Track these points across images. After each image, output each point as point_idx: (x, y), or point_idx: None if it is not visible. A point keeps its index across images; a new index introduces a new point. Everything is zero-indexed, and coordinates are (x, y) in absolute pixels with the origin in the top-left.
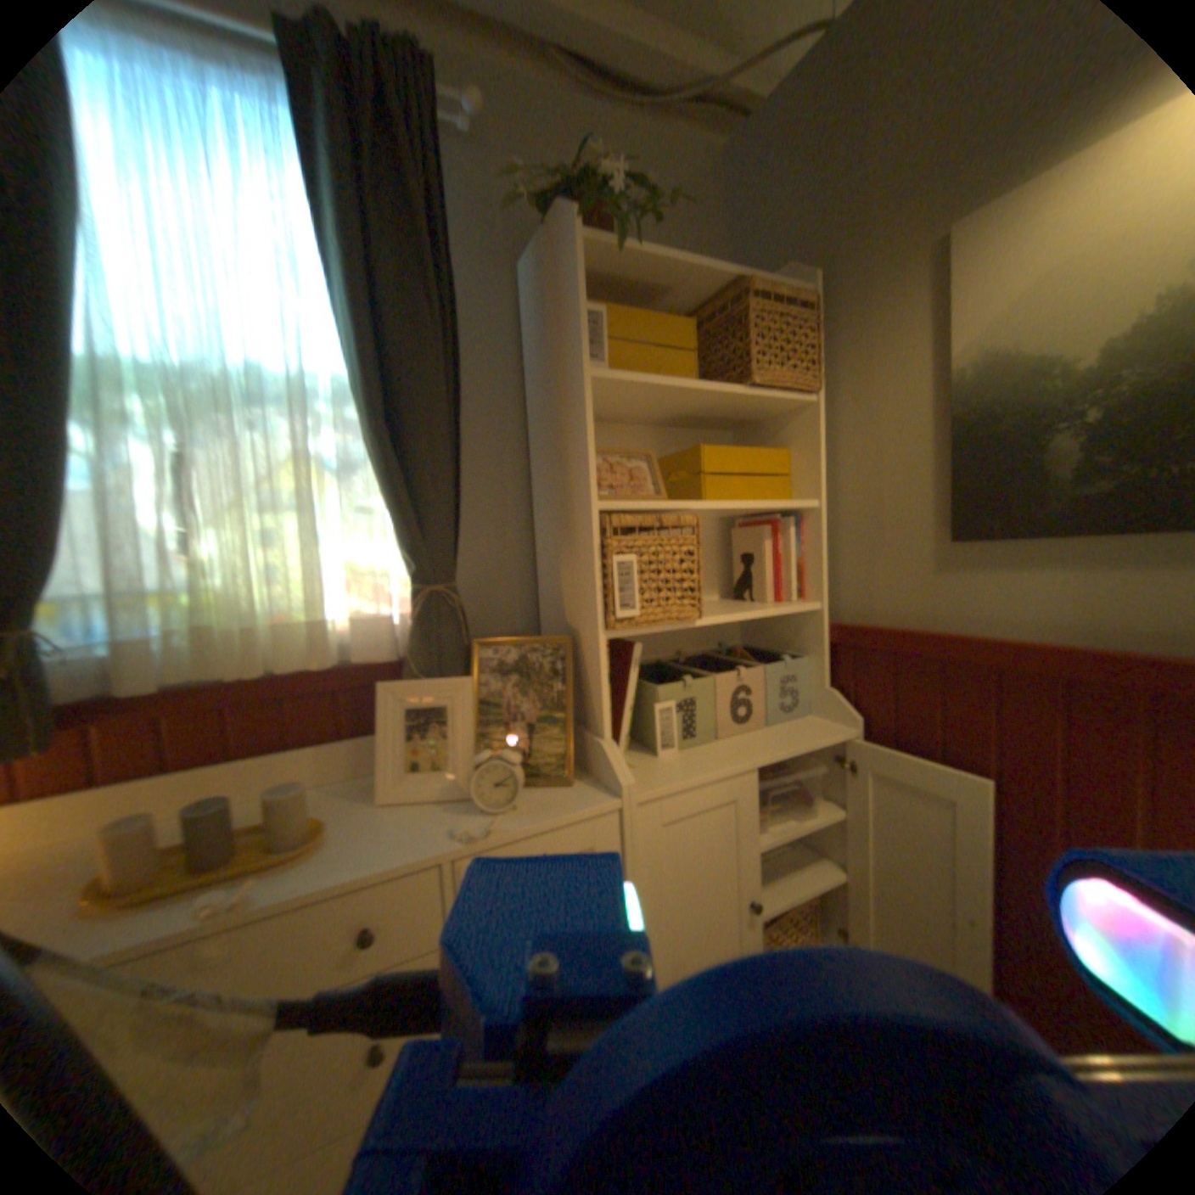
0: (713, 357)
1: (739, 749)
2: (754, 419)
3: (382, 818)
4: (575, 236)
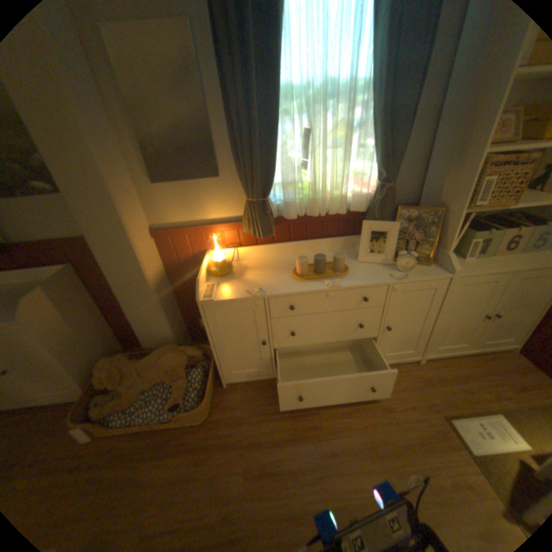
0: None
1: (506, 262)
2: None
3: (361, 266)
4: None
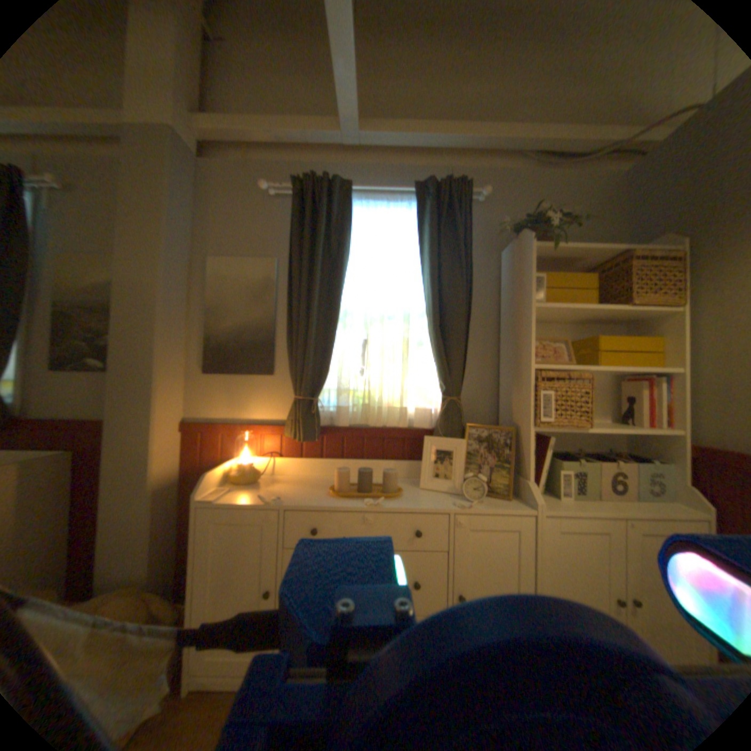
0: (610, 289)
1: (615, 507)
2: (640, 319)
3: (423, 494)
4: (531, 246)
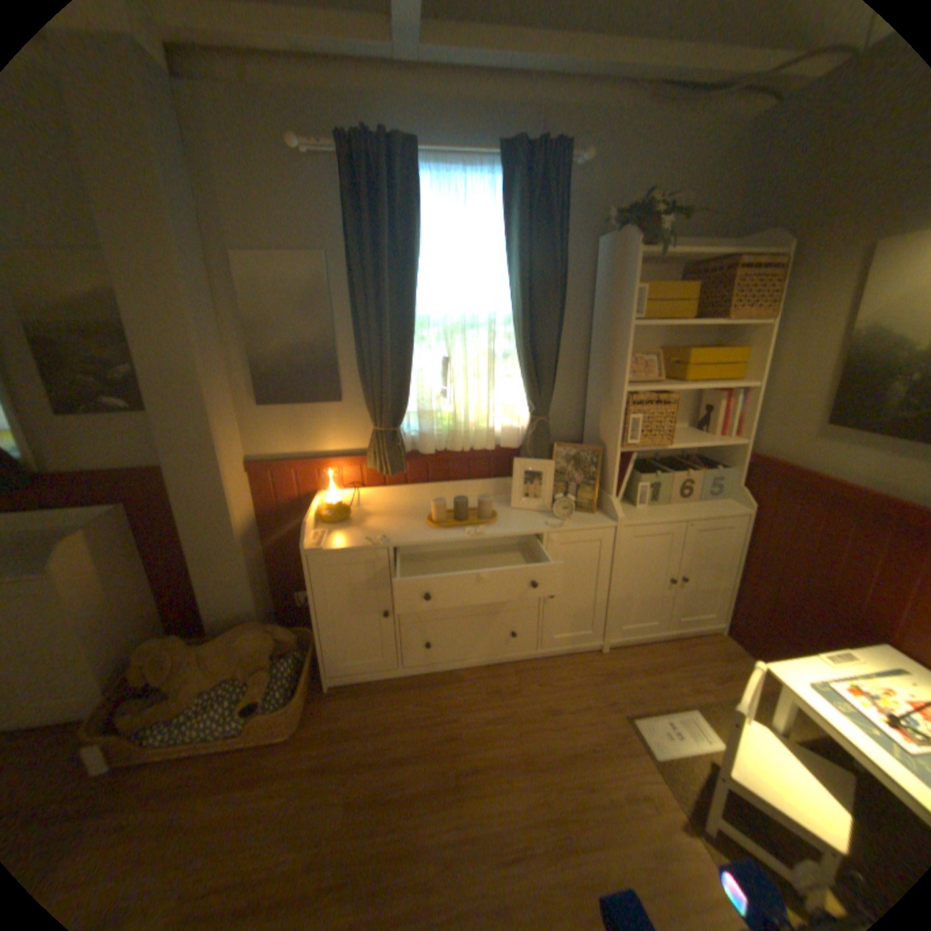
0: (709, 295)
1: (679, 511)
2: (732, 324)
3: (514, 514)
4: (637, 251)
